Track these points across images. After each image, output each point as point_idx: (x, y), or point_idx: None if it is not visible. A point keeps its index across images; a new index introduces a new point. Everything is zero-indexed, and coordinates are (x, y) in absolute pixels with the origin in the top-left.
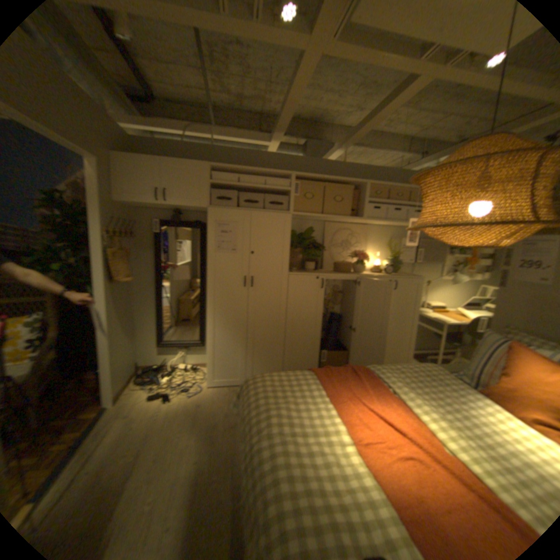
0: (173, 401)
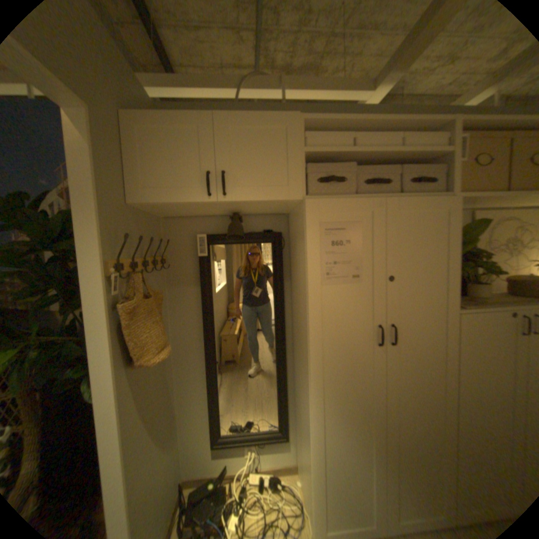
0: None
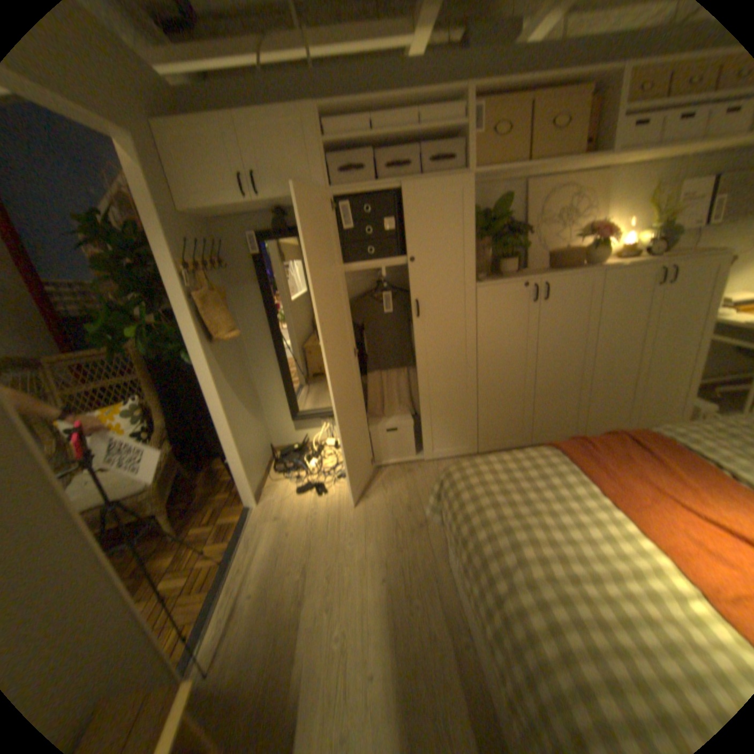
0: (333, 493)
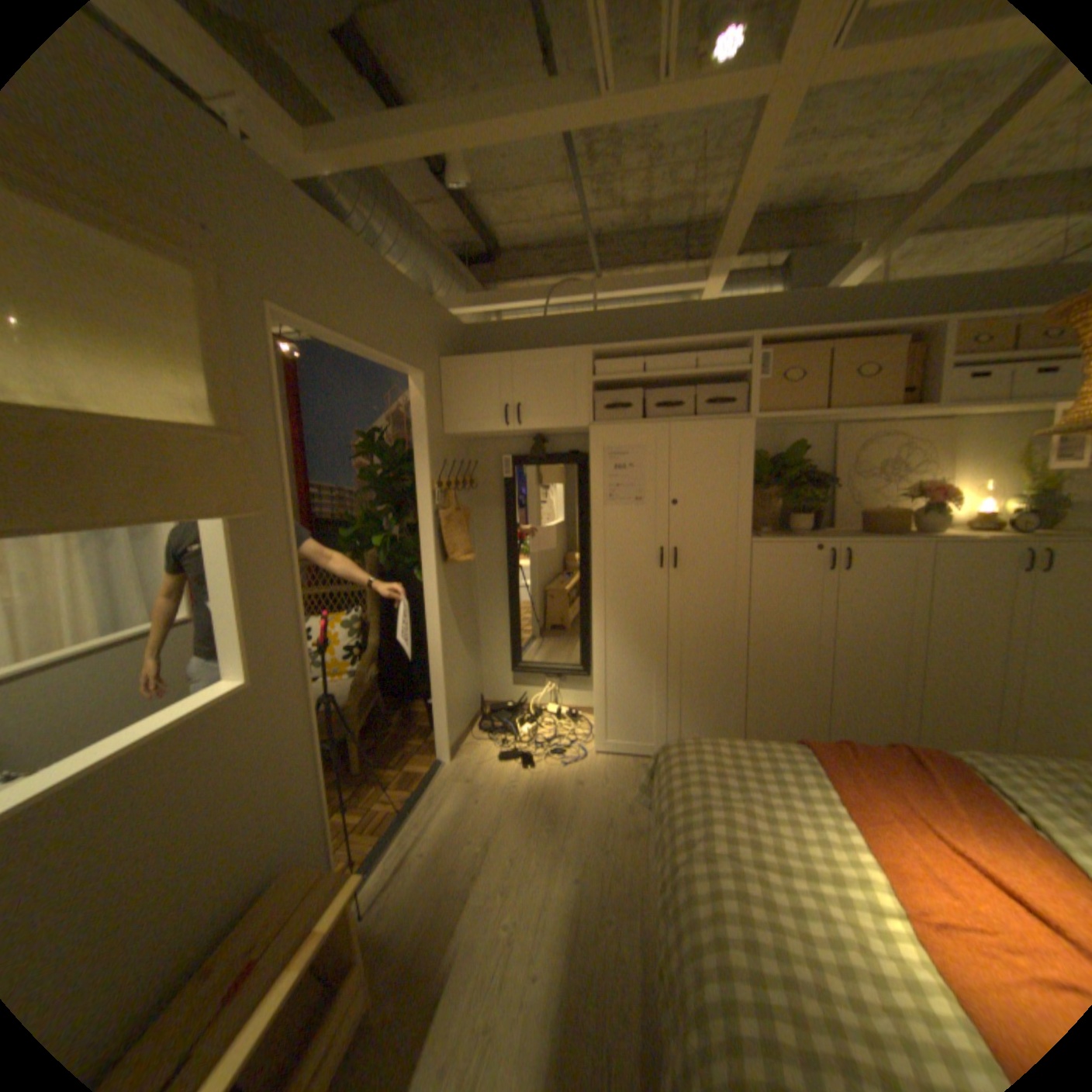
0: (542, 769)
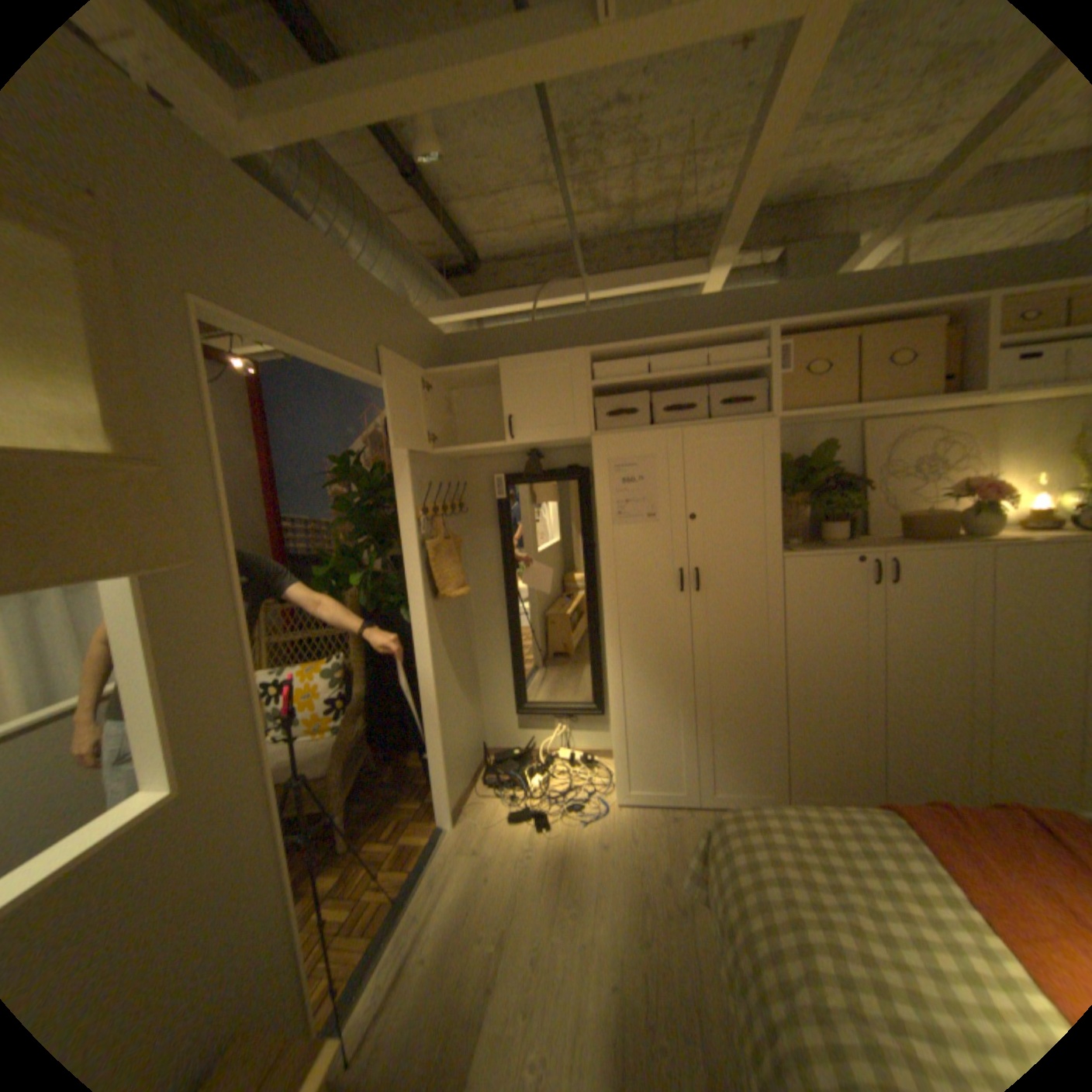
0: (558, 831)
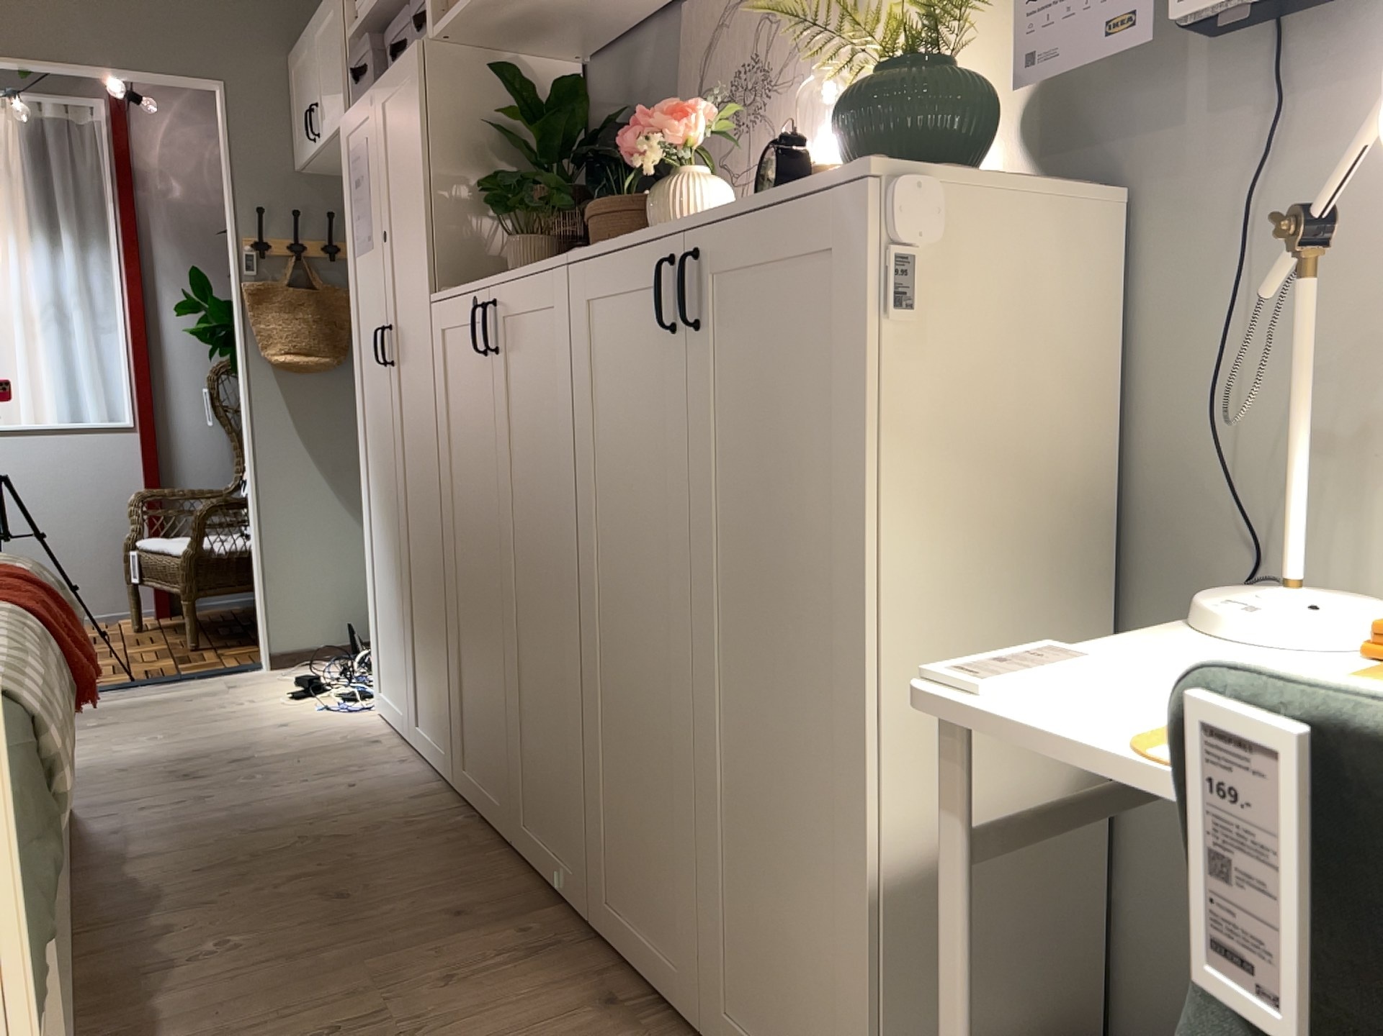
0: (302, 703)
